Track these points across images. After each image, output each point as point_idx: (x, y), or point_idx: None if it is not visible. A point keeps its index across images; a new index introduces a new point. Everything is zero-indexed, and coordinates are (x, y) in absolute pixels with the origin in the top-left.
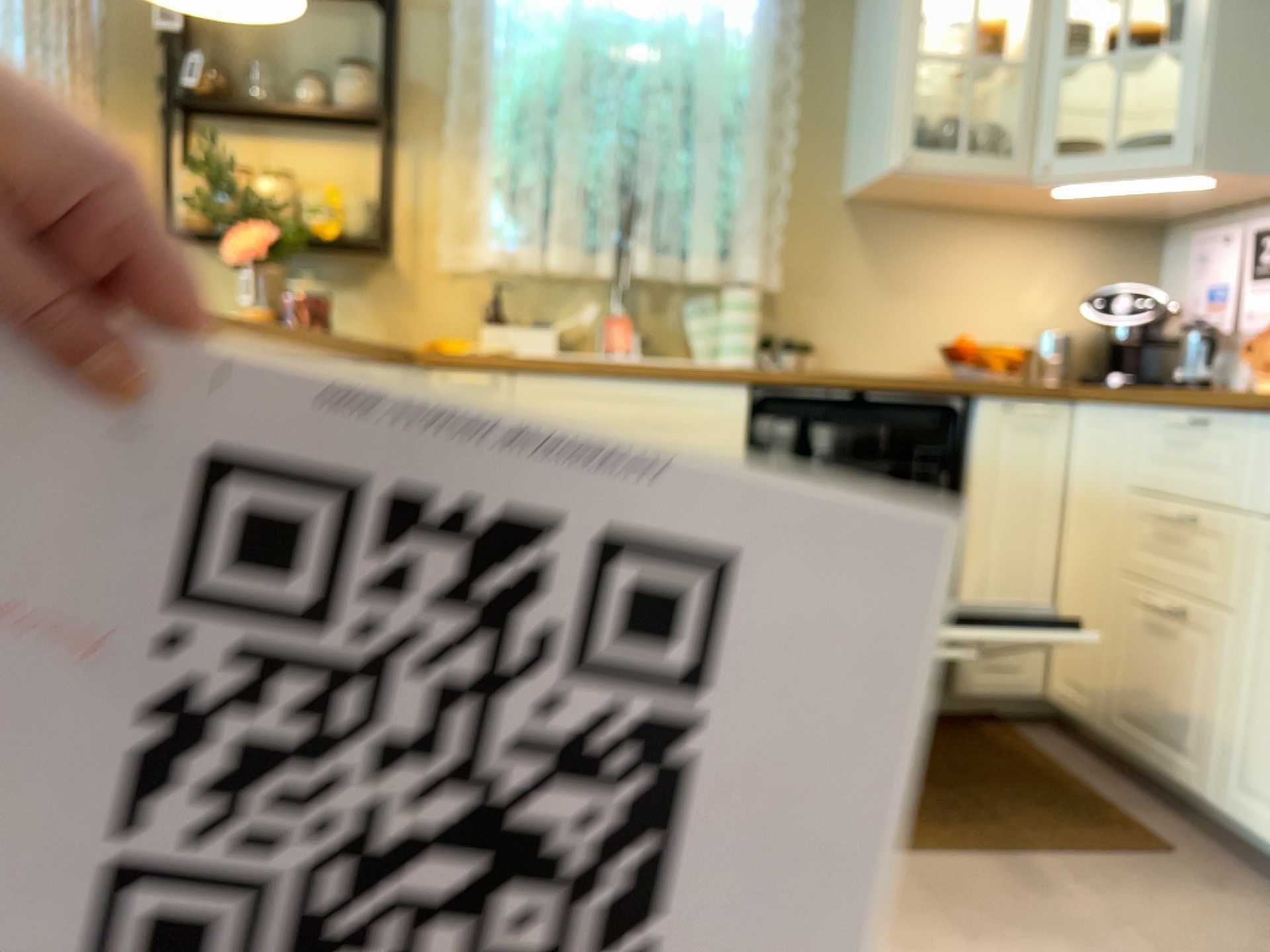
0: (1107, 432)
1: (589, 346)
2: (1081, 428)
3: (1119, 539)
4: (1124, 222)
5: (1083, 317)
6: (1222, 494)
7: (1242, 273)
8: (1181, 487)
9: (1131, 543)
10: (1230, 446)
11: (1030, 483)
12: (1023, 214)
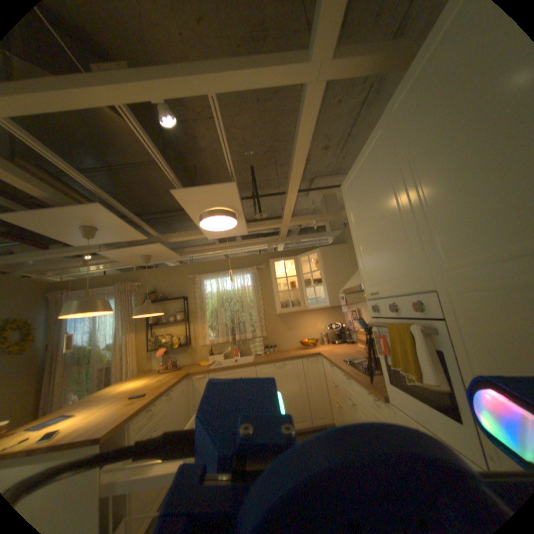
0: (325, 363)
1: (231, 355)
2: (322, 361)
3: (331, 387)
4: (332, 307)
5: (330, 328)
6: (337, 381)
7: (351, 319)
8: (333, 378)
9: (332, 389)
10: (335, 371)
11: (316, 374)
12: (311, 310)
